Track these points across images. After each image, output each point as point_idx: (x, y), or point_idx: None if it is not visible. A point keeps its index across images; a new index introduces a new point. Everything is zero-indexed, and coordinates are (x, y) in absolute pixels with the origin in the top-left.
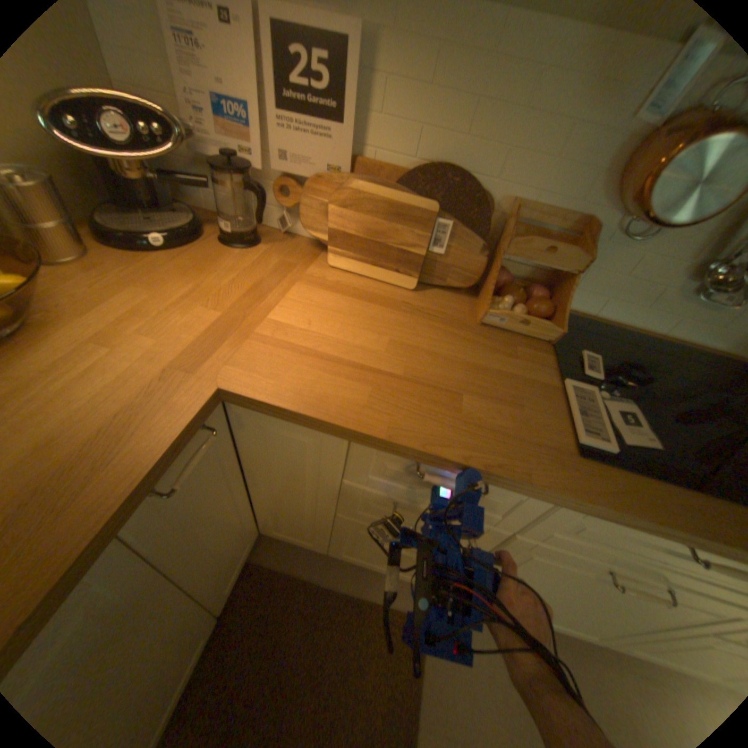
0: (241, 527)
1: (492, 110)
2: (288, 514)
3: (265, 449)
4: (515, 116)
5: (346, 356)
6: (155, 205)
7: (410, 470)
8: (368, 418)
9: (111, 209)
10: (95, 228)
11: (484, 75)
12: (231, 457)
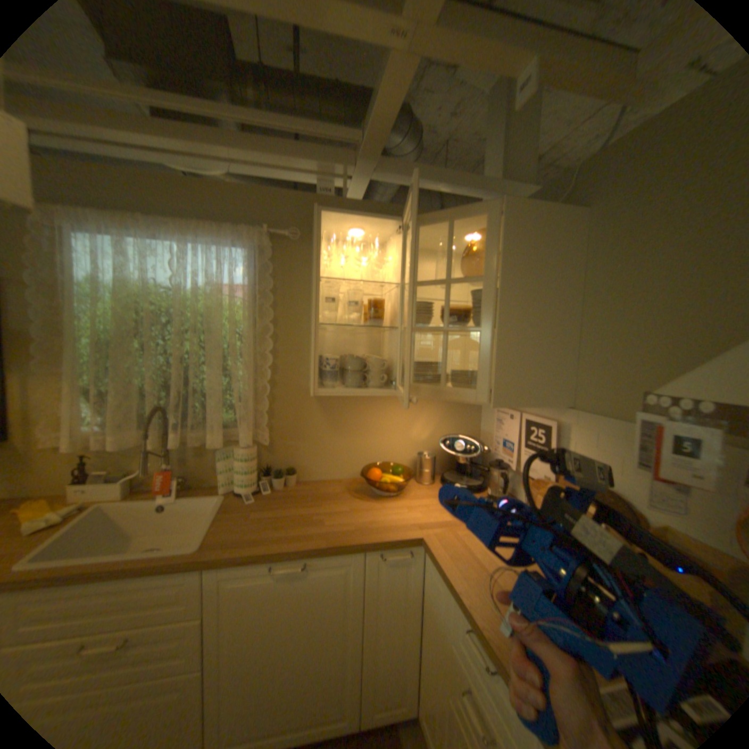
0: (408, 673)
1: (635, 468)
2: (432, 690)
3: (432, 597)
4: (651, 474)
5: (484, 563)
6: (471, 476)
7: (474, 645)
8: (461, 585)
9: (455, 473)
10: (443, 478)
11: (626, 450)
12: (420, 595)
